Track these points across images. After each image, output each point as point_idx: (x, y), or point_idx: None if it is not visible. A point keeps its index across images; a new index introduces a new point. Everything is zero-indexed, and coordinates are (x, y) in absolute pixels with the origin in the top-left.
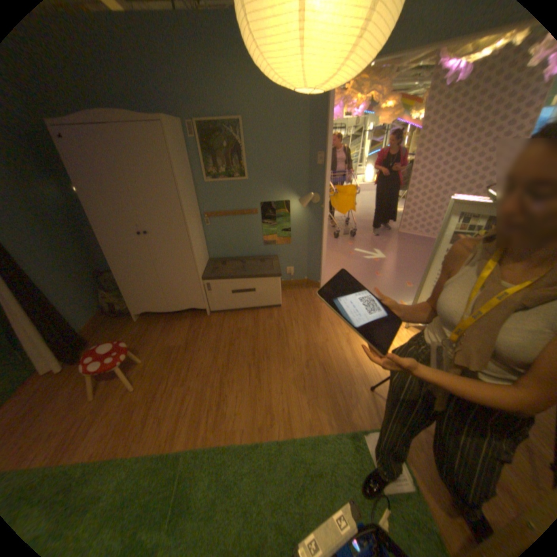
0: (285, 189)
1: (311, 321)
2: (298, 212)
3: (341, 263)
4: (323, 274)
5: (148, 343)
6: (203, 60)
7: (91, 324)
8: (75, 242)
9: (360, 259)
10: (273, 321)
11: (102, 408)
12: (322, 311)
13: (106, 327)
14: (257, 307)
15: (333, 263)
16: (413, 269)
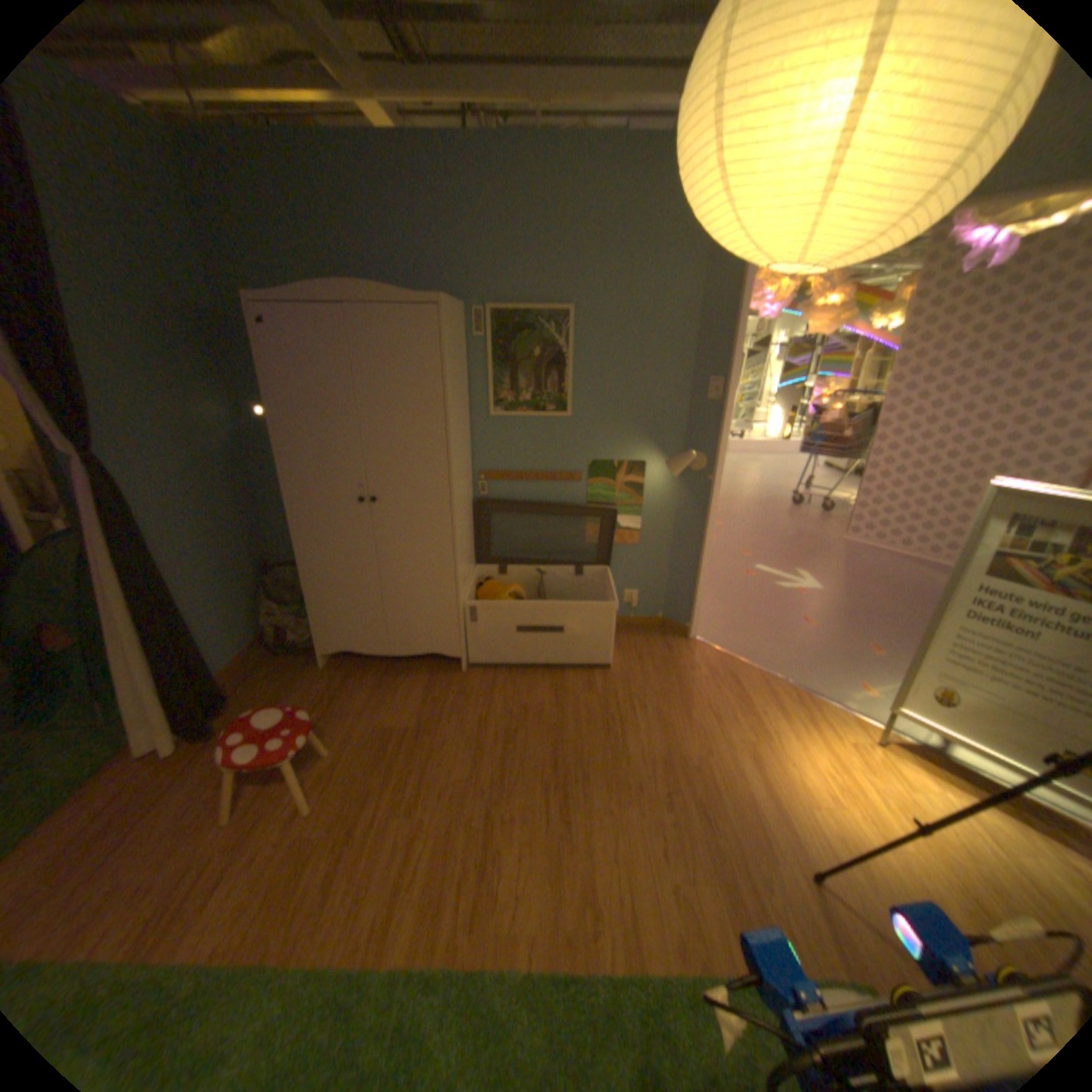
0: (639, 440)
1: (673, 706)
2: (660, 485)
3: (731, 591)
4: (699, 612)
5: (344, 716)
6: (521, 209)
7: (238, 664)
8: (239, 505)
9: (769, 588)
10: (594, 697)
11: (245, 845)
12: (695, 688)
13: (265, 672)
14: (561, 665)
15: (714, 590)
16: (885, 618)
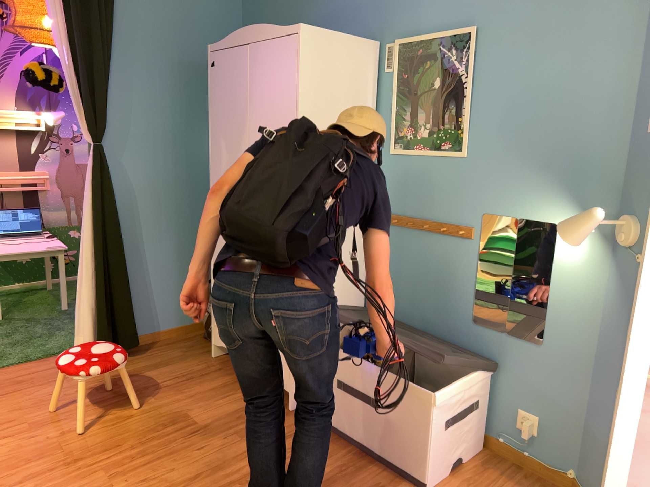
0: (550, 195)
1: None
2: (579, 265)
3: None
4: None
5: (178, 393)
6: None
7: (178, 333)
8: None
9: None
10: None
11: (39, 428)
12: None
13: (184, 344)
14: (375, 456)
15: None
16: None
